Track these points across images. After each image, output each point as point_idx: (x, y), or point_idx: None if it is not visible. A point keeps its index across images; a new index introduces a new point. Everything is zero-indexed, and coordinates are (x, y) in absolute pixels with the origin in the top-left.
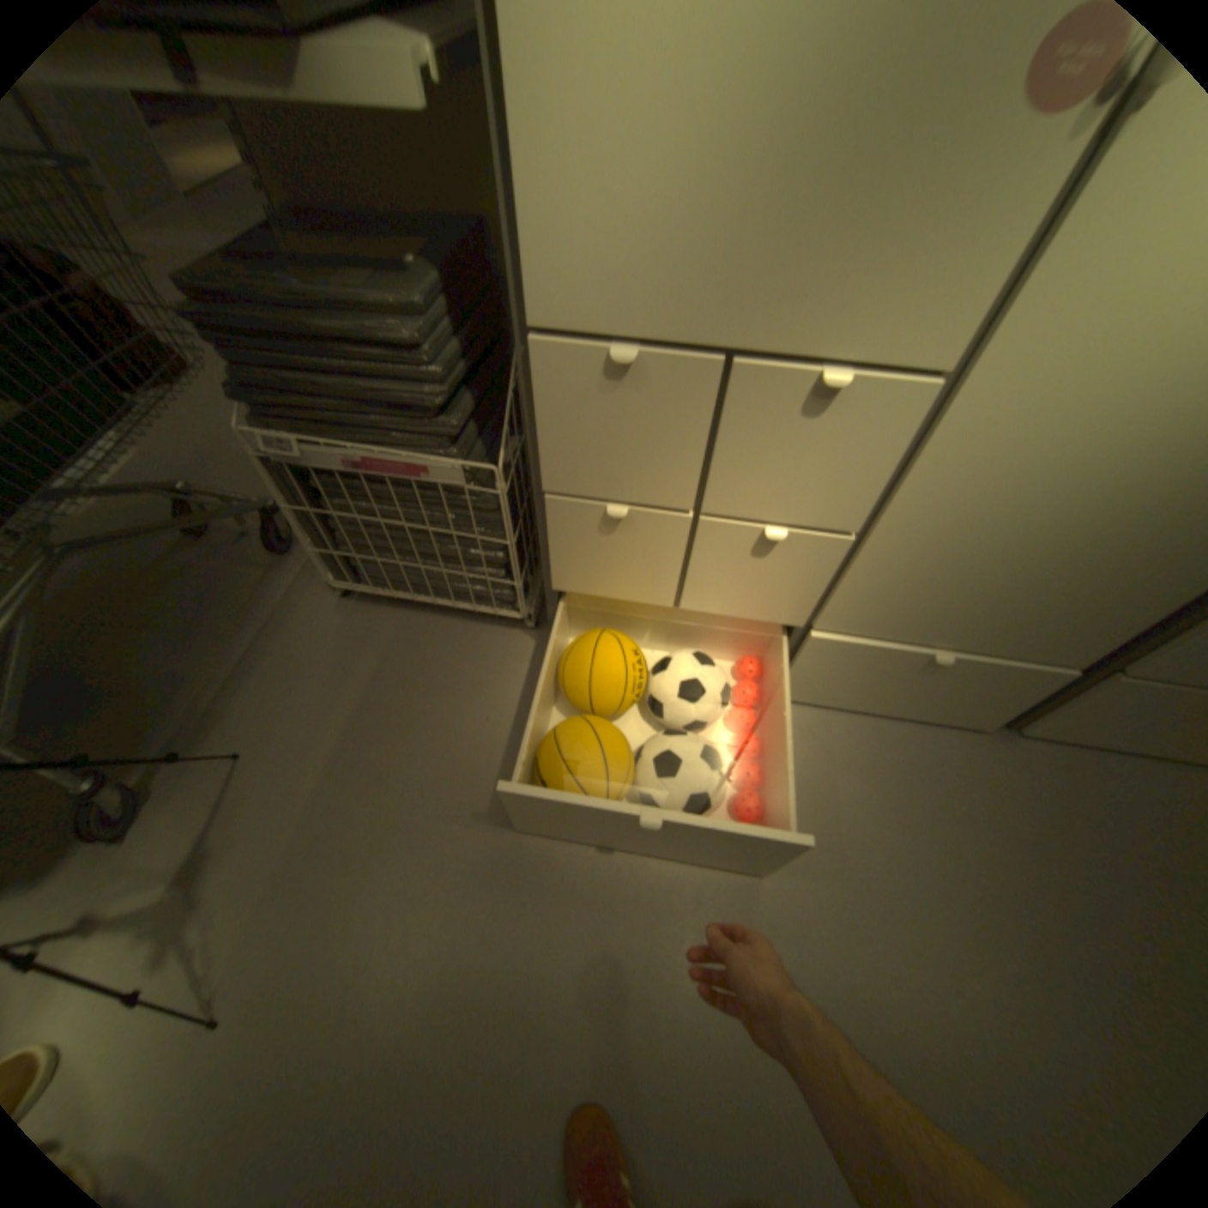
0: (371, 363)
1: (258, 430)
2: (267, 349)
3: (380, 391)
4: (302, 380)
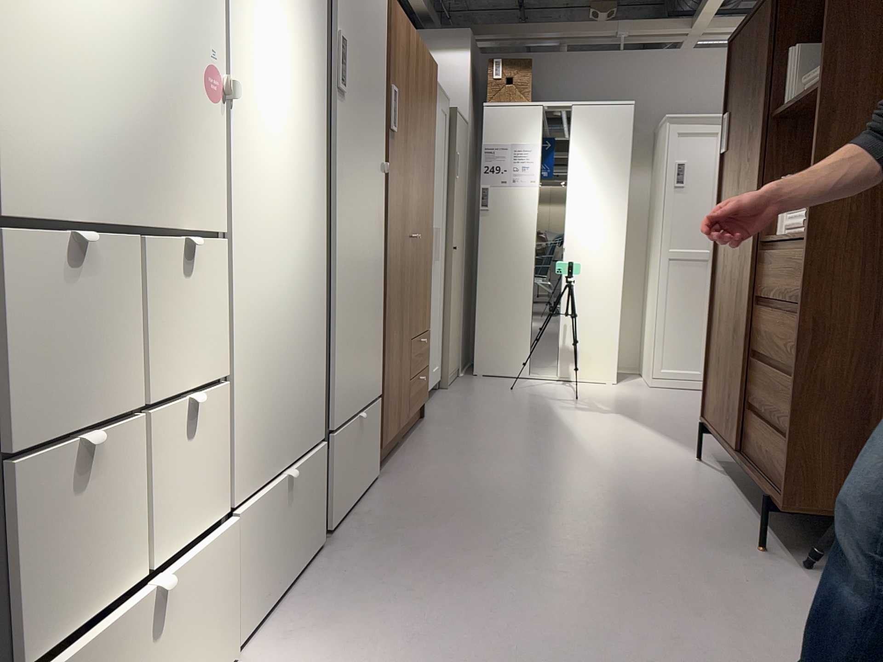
0: None
1: None
2: None
3: None
4: None
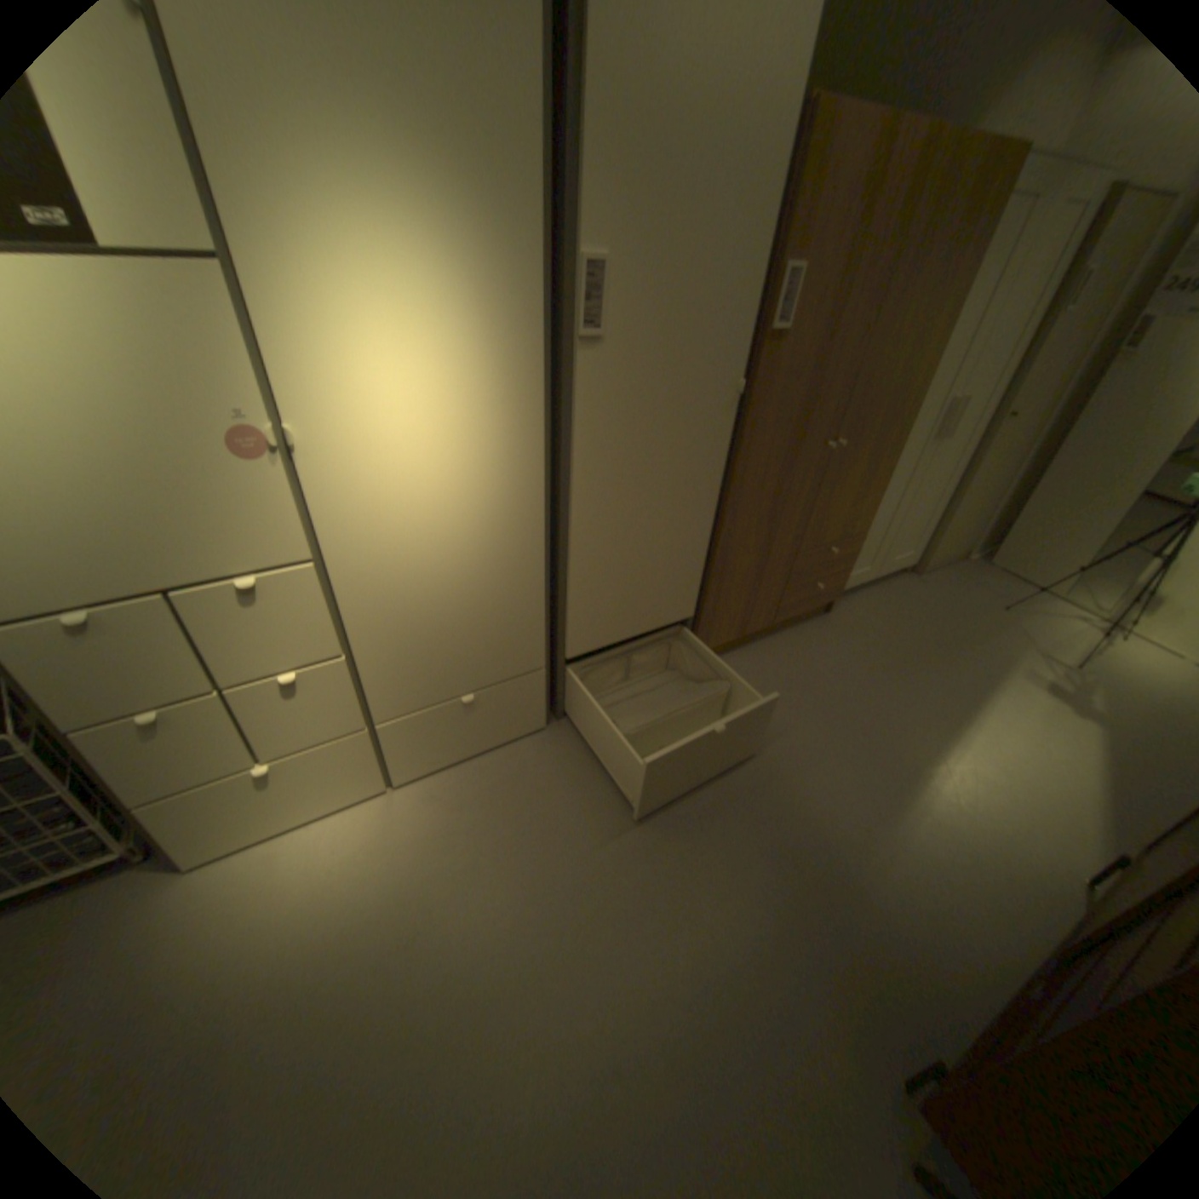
0: None
1: None
2: None
3: None
4: None
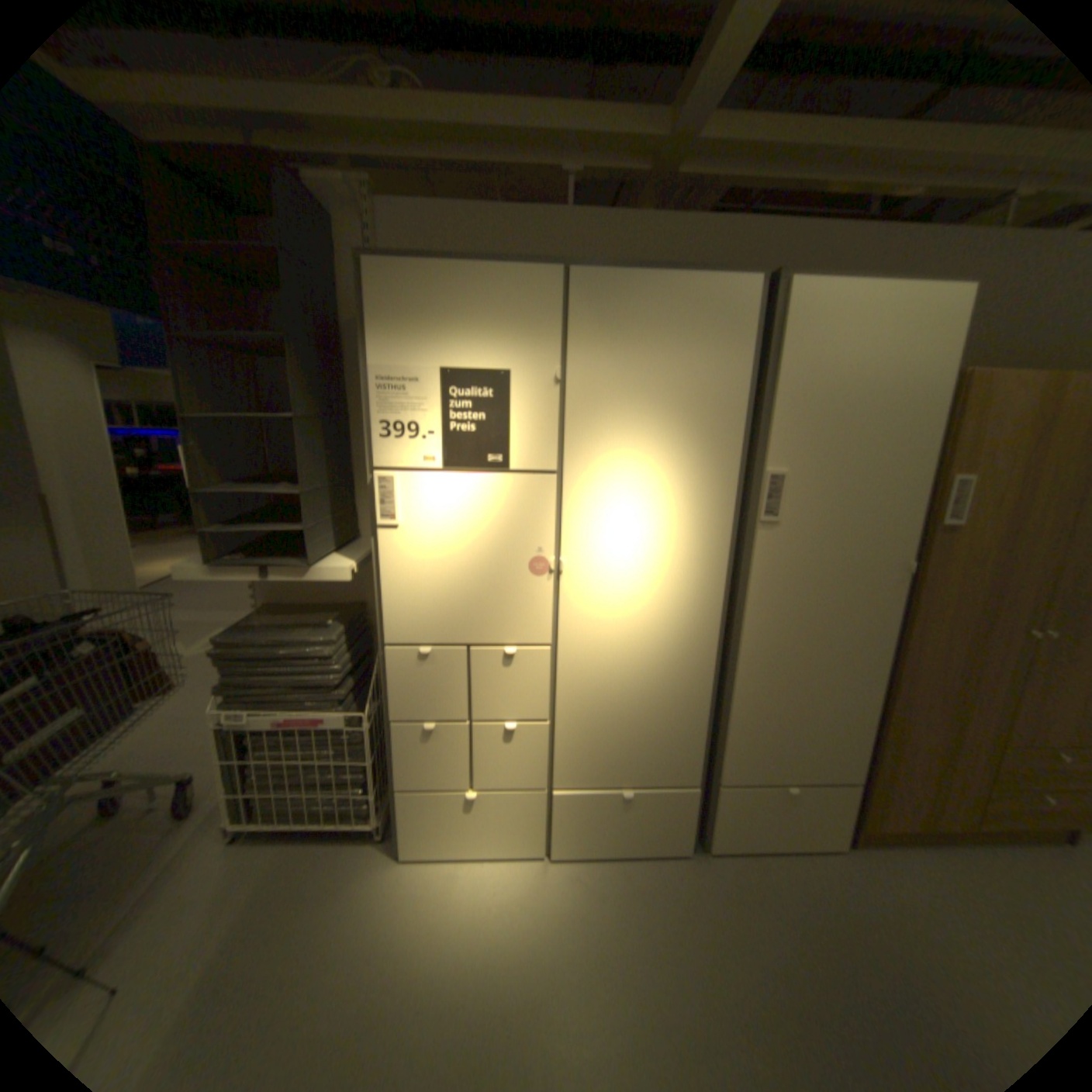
0: (305, 667)
1: (222, 712)
2: (248, 666)
3: (306, 681)
4: (263, 680)
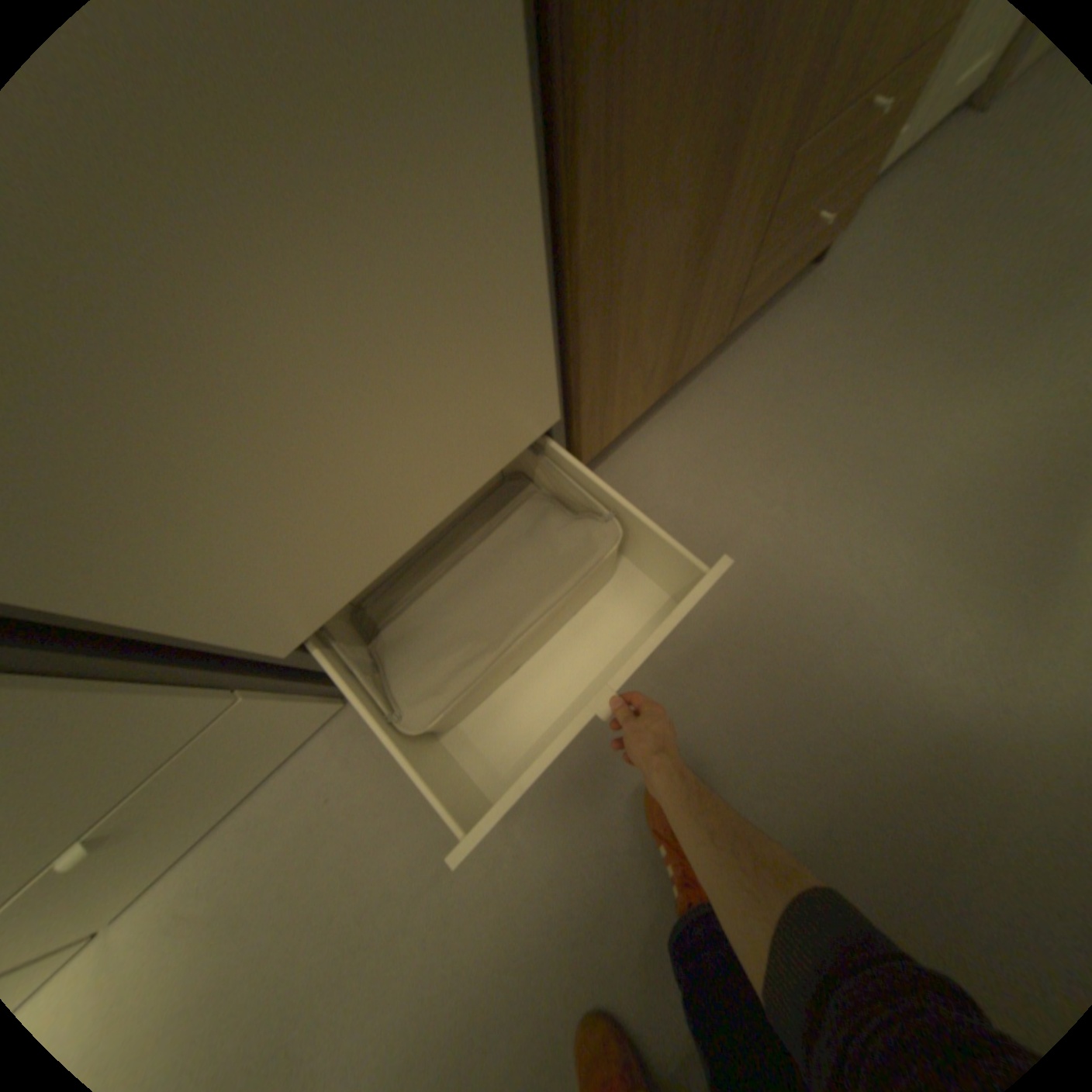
0: None
1: None
2: None
3: None
4: None
